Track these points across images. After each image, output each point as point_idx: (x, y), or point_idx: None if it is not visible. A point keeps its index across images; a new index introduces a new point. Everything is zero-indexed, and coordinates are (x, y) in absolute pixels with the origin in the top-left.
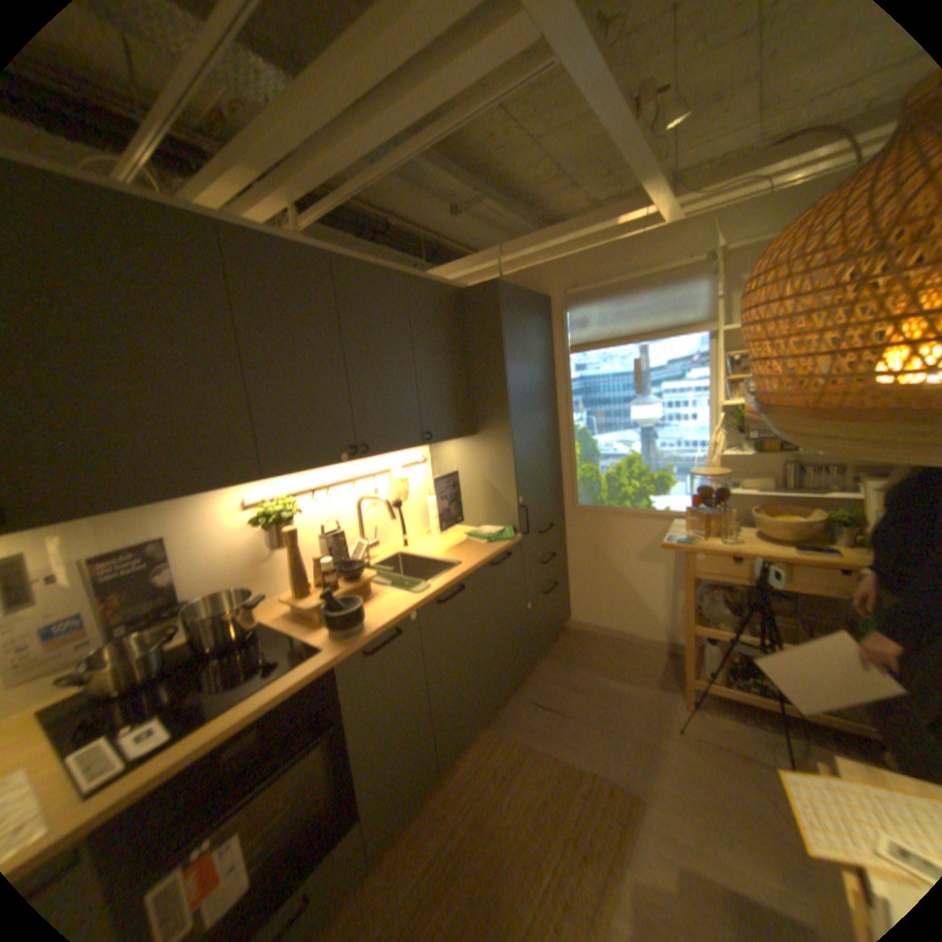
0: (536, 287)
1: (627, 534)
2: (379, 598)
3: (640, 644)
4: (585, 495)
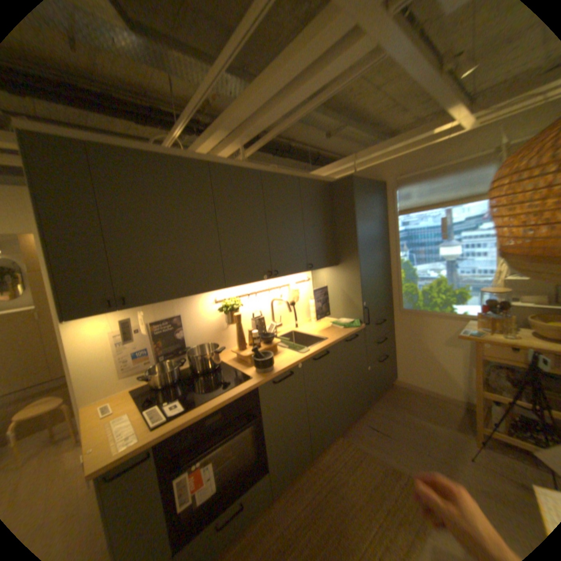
0: (377, 177)
1: (436, 329)
2: (281, 354)
3: (445, 400)
4: (407, 303)
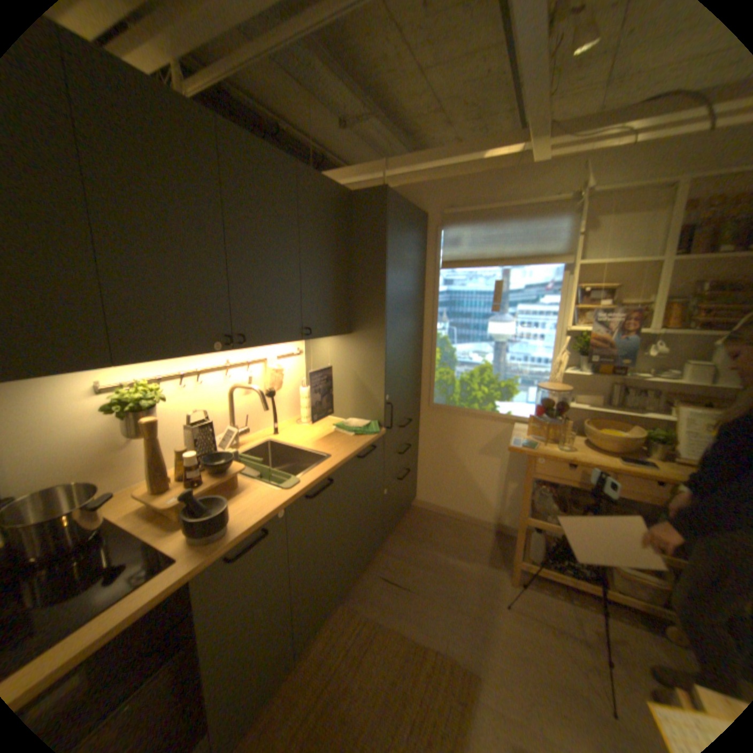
0: (417, 203)
1: (472, 432)
2: (246, 491)
3: (472, 523)
4: (440, 395)
